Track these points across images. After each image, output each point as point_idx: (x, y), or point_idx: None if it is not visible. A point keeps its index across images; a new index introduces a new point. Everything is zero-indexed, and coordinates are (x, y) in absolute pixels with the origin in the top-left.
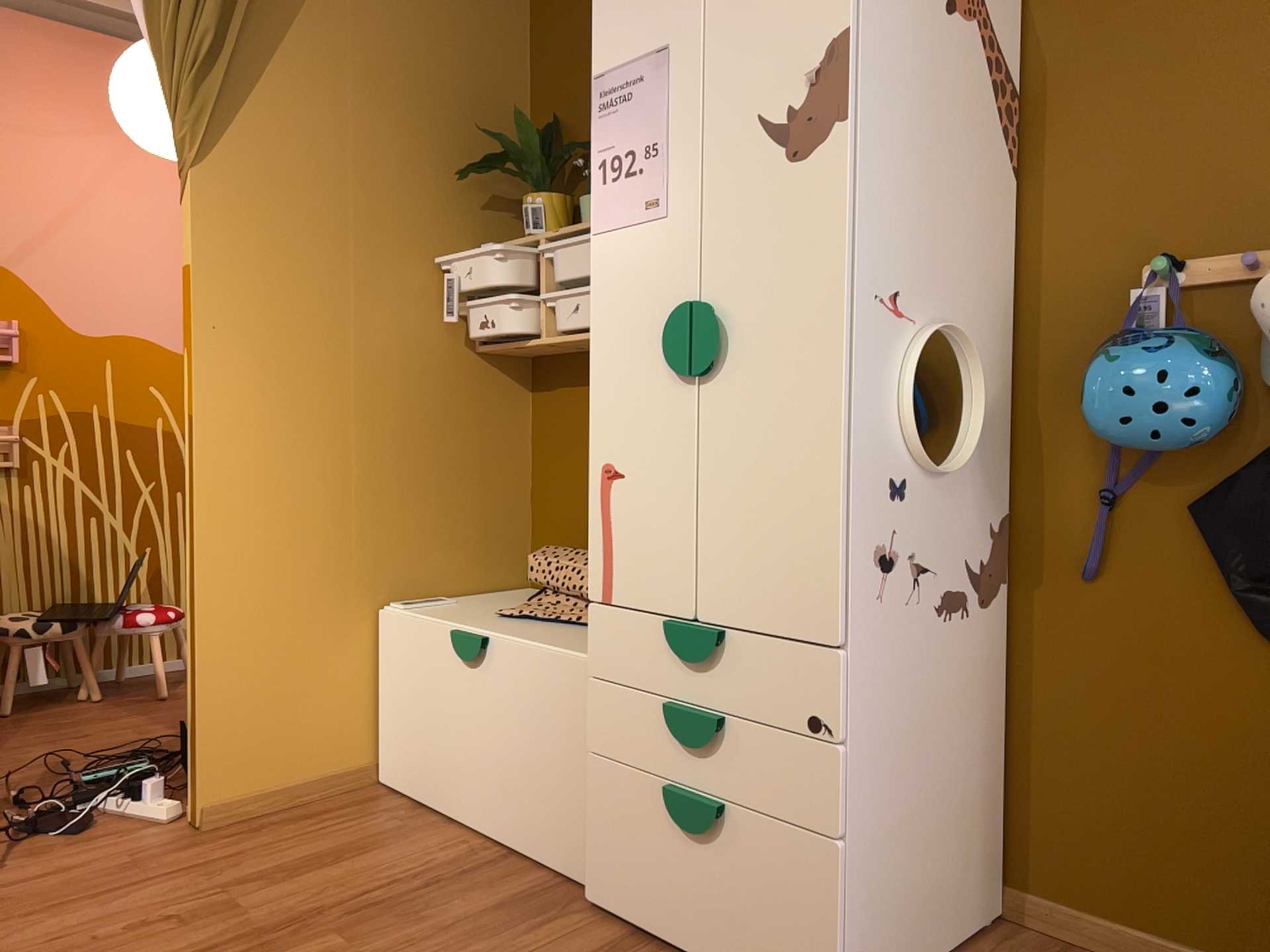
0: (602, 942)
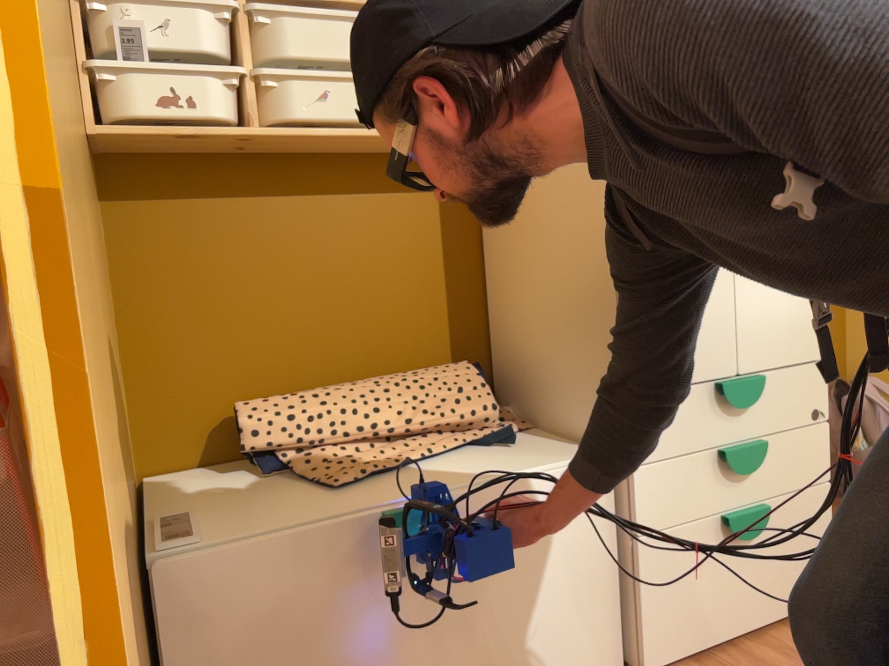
0: None
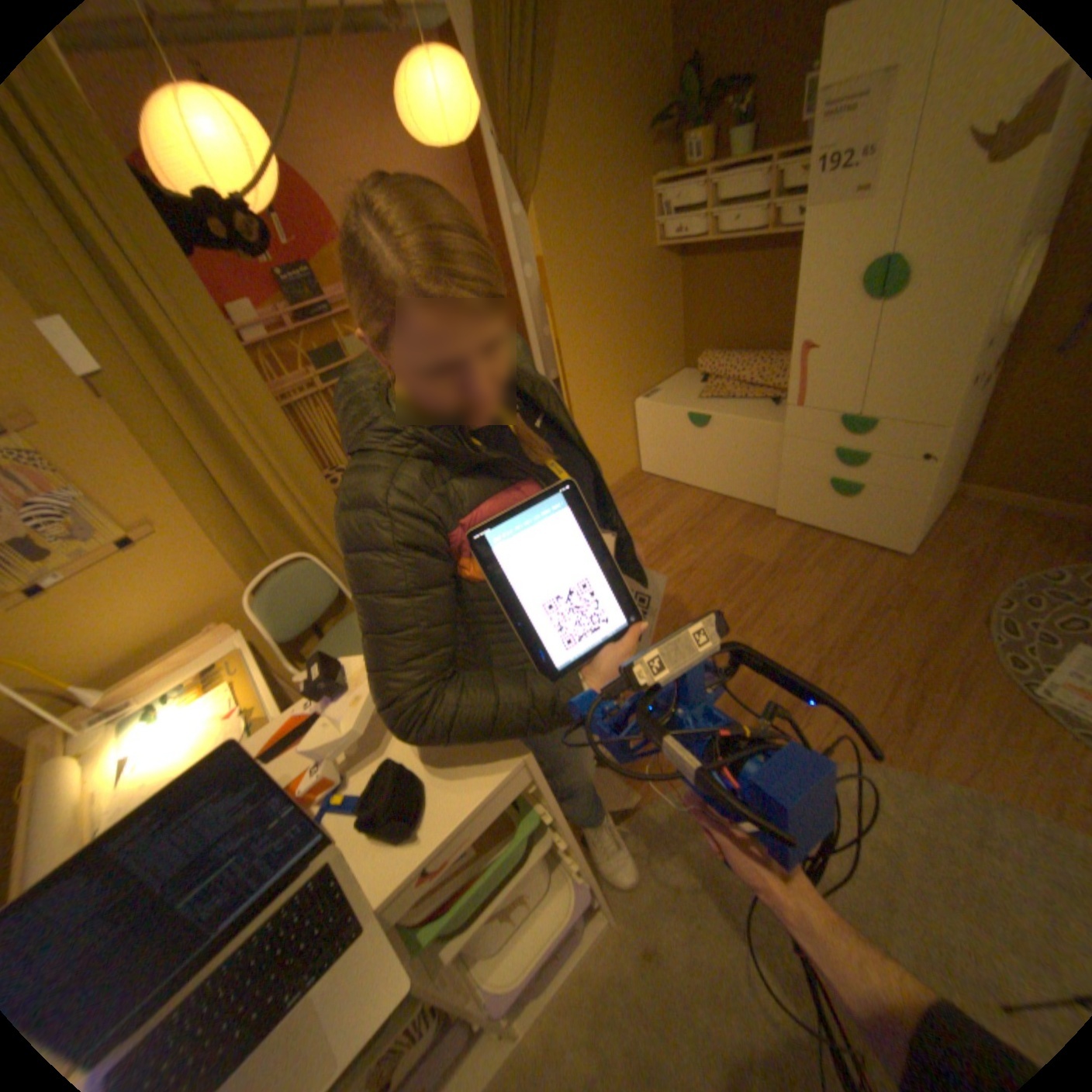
0: (793, 530)
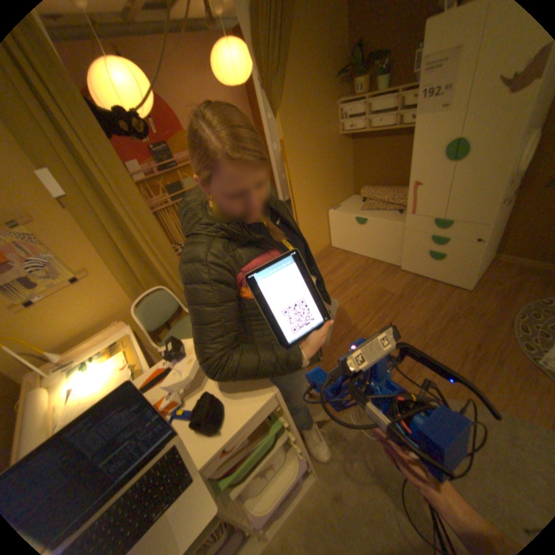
0: (409, 277)
